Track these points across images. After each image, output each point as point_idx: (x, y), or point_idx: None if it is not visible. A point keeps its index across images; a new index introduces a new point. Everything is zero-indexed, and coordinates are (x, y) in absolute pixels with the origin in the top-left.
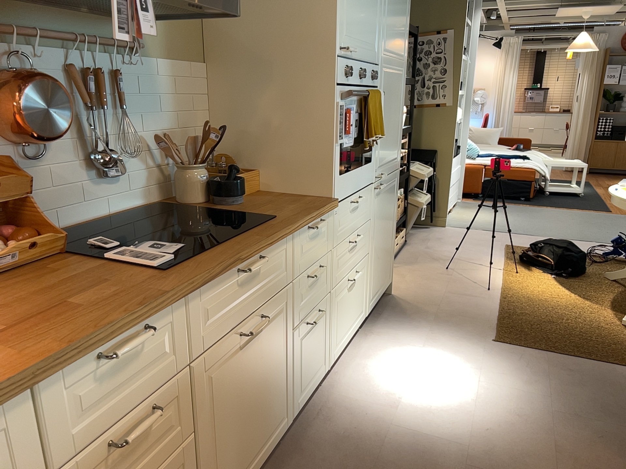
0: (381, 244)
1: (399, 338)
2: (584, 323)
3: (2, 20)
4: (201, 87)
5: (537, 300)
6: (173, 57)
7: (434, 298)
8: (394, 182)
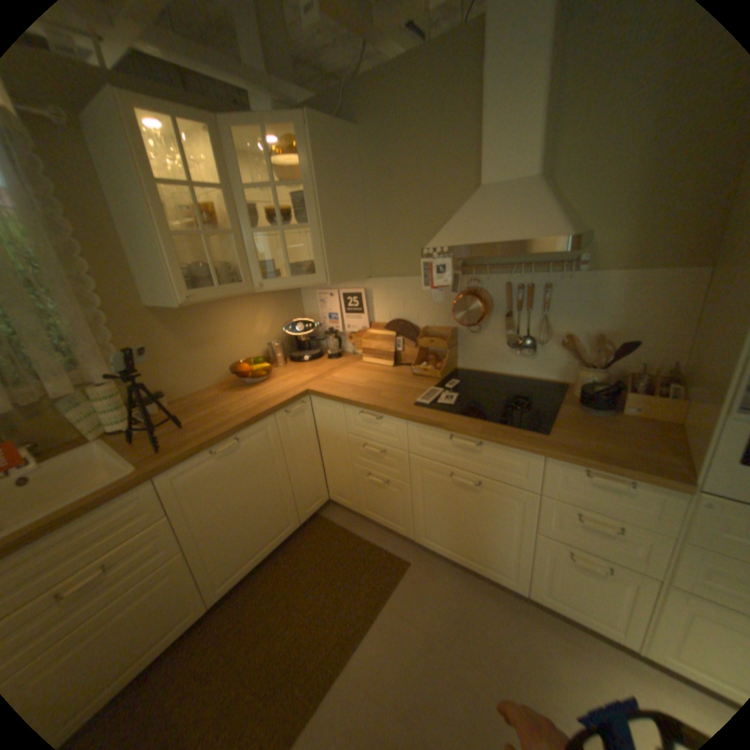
0: None
1: None
2: None
3: (474, 262)
4: (687, 293)
5: None
6: (641, 264)
7: None
8: None
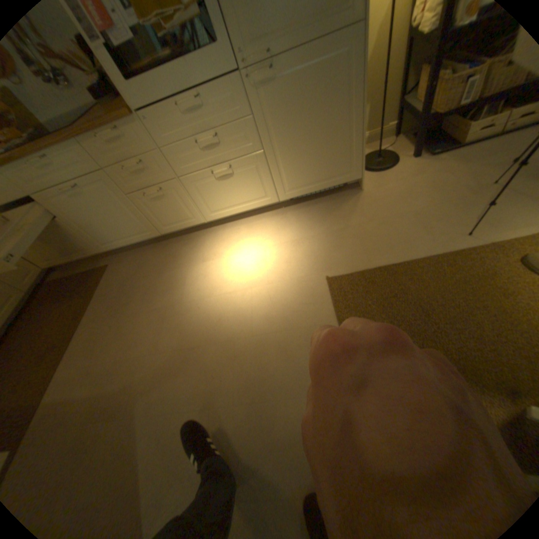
0: (303, 140)
1: (286, 228)
2: (474, 355)
3: None
4: None
5: (499, 287)
6: None
7: (384, 212)
8: (339, 49)
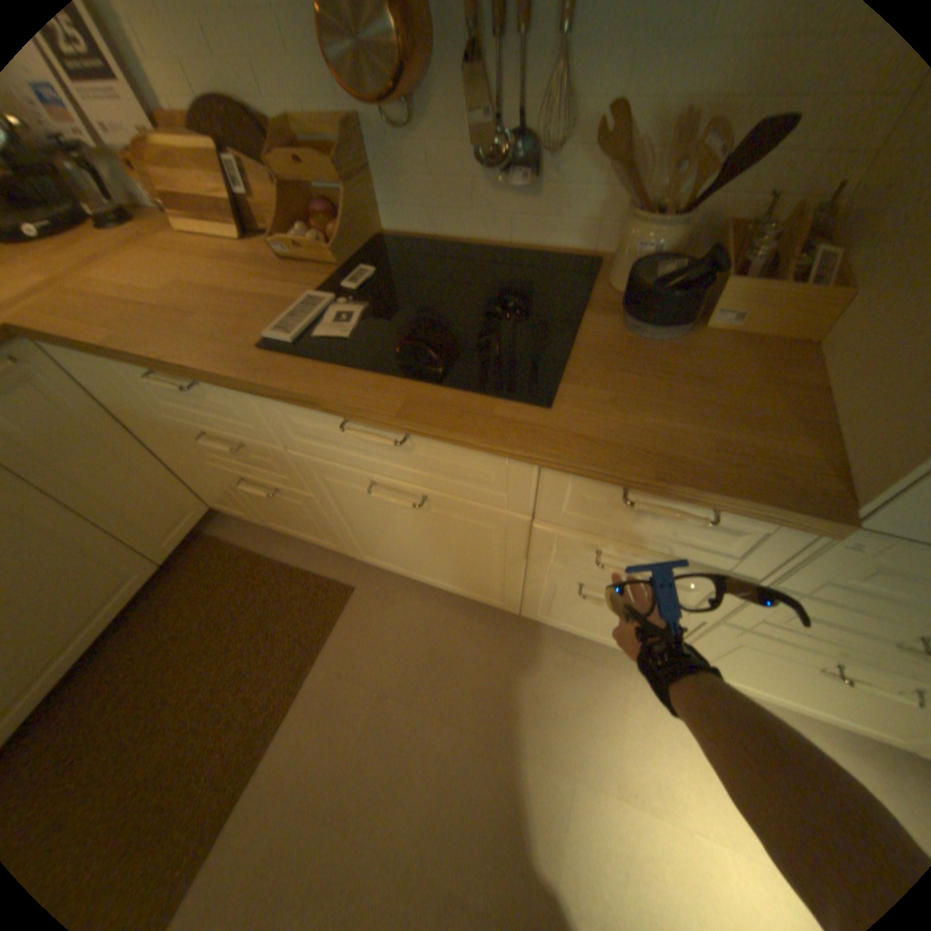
0: None
1: None
2: None
3: None
4: None
5: None
6: None
7: None
8: None
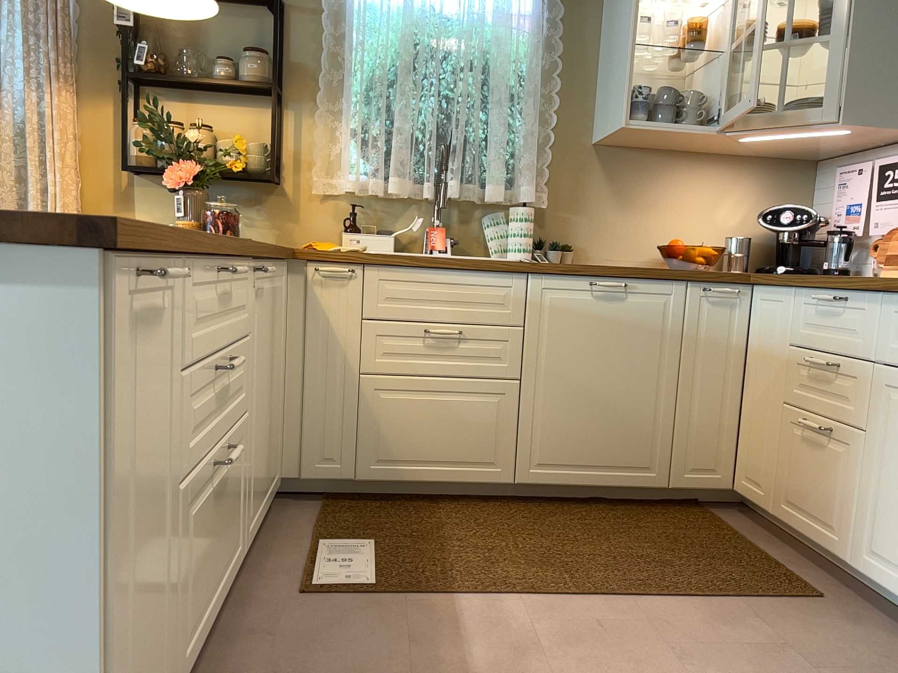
0: None
1: None
2: None
3: None
4: None
5: None
6: None
7: None
8: None
